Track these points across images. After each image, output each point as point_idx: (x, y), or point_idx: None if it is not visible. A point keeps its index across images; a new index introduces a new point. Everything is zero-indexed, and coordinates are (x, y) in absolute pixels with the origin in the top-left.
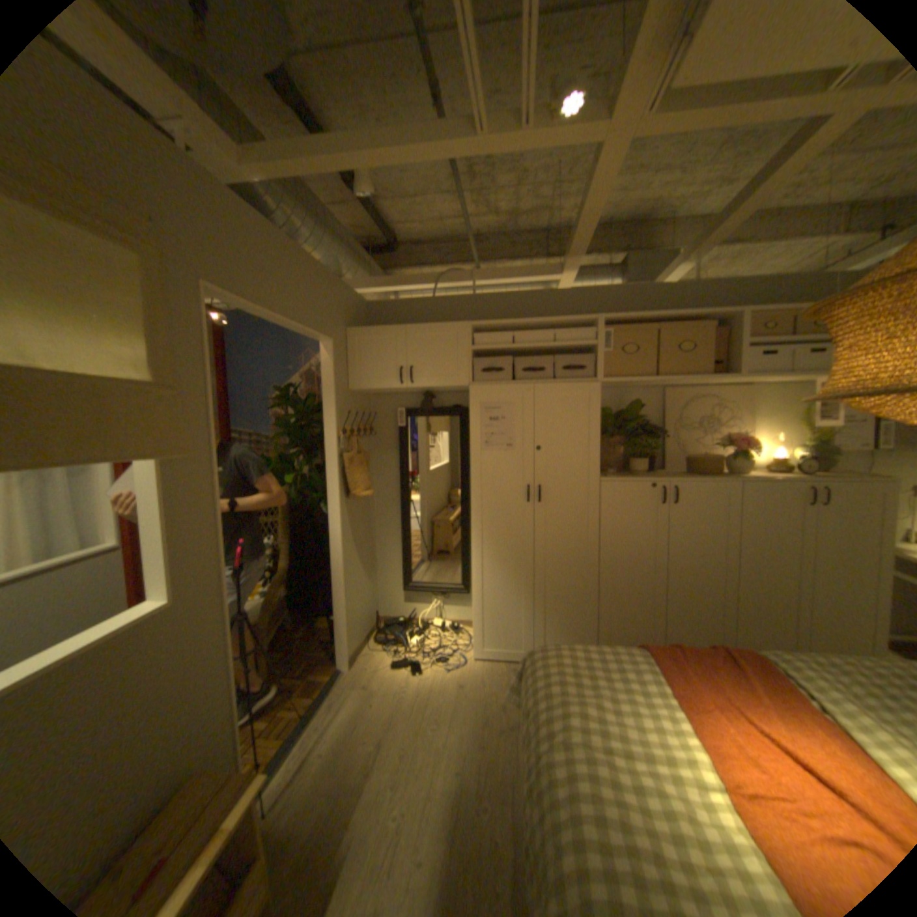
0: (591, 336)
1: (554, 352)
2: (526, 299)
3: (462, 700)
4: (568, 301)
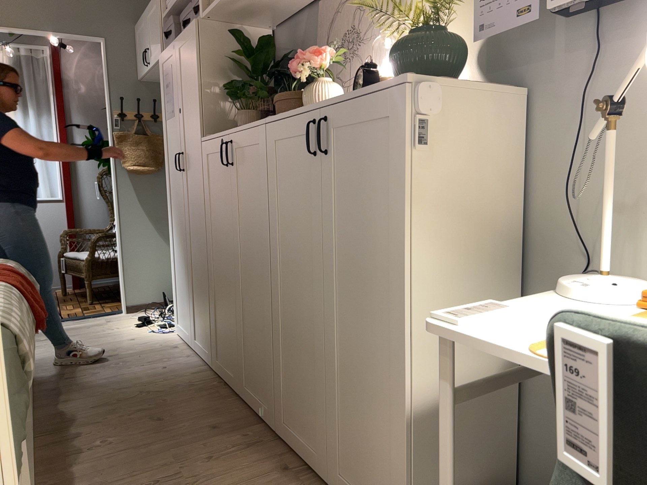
0: None
1: None
2: None
3: (115, 343)
4: None
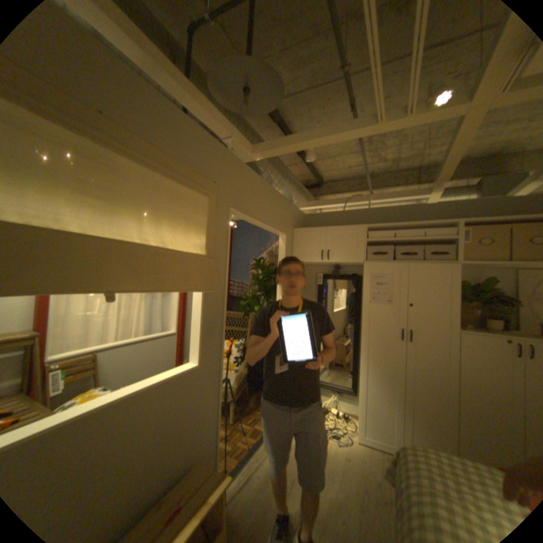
0: (453, 233)
1: (424, 243)
2: (404, 210)
3: (349, 471)
4: (435, 210)
